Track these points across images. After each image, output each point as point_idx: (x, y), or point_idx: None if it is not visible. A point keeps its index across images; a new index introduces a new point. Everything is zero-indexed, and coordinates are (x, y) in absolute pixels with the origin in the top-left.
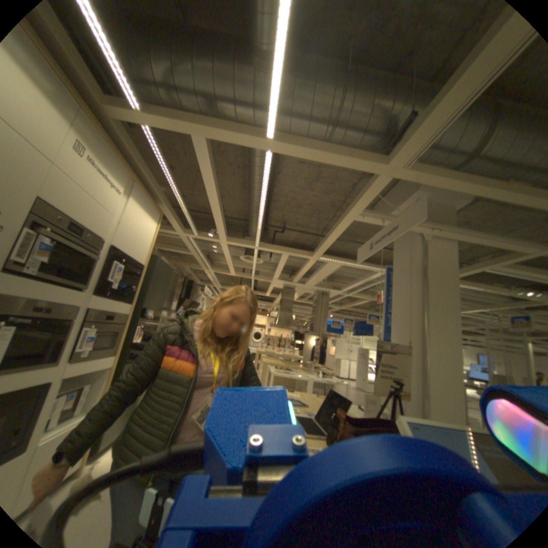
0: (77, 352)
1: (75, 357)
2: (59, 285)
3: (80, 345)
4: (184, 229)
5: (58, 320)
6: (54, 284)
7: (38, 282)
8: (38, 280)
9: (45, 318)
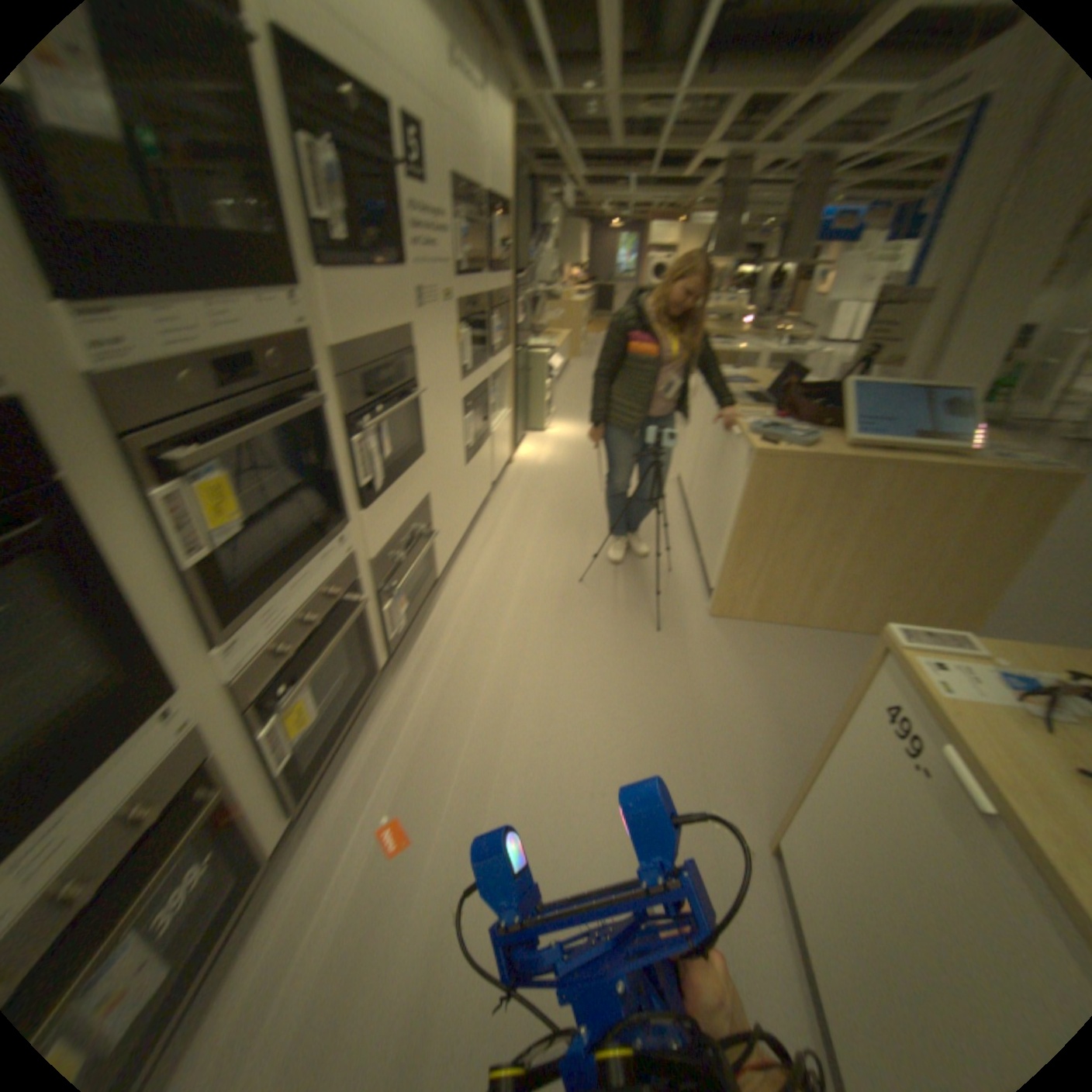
0: (492, 345)
1: (492, 350)
2: (475, 273)
3: (491, 337)
4: (537, 79)
5: (481, 312)
6: (473, 273)
7: (469, 276)
8: (468, 273)
9: (476, 314)
